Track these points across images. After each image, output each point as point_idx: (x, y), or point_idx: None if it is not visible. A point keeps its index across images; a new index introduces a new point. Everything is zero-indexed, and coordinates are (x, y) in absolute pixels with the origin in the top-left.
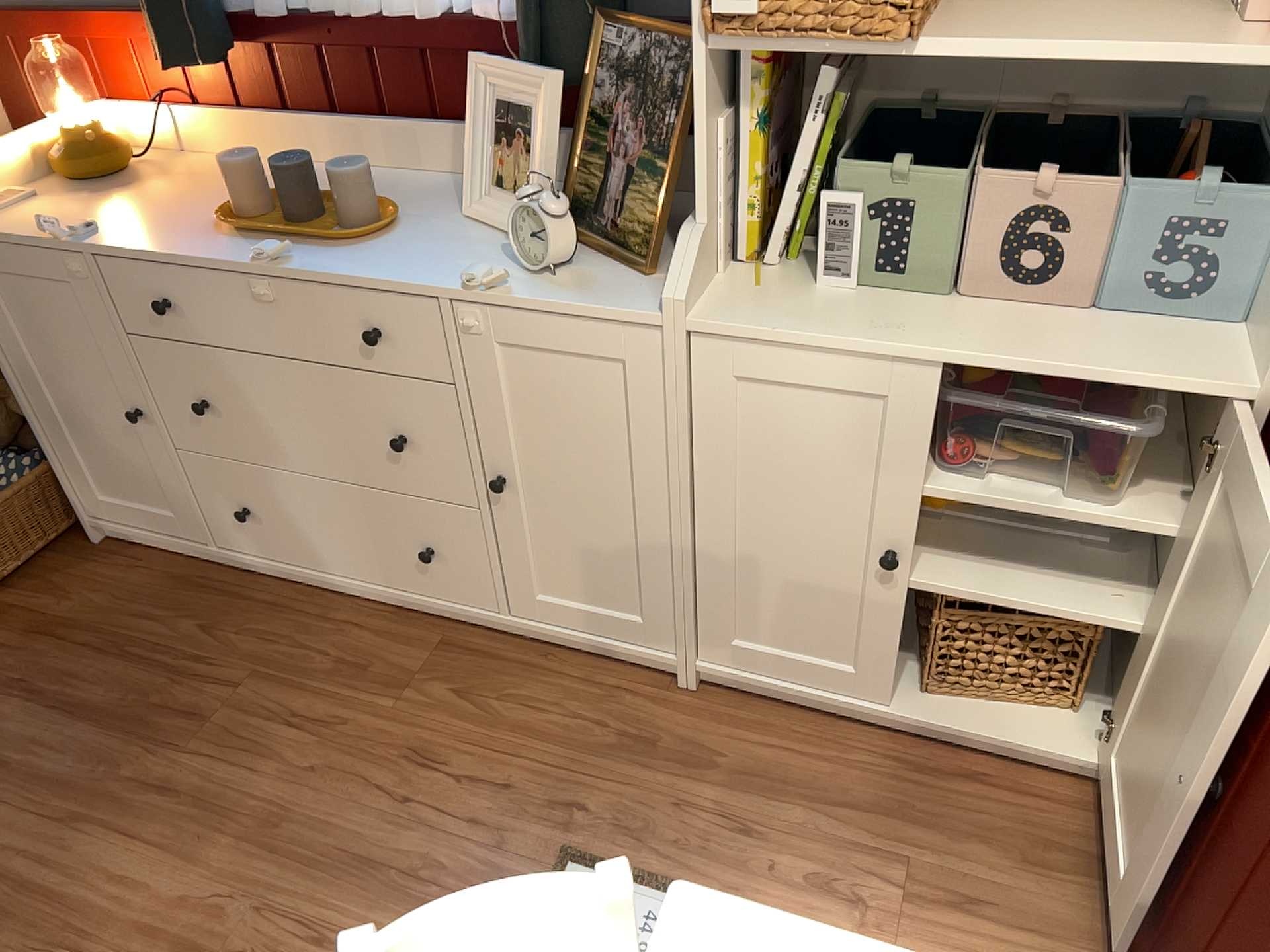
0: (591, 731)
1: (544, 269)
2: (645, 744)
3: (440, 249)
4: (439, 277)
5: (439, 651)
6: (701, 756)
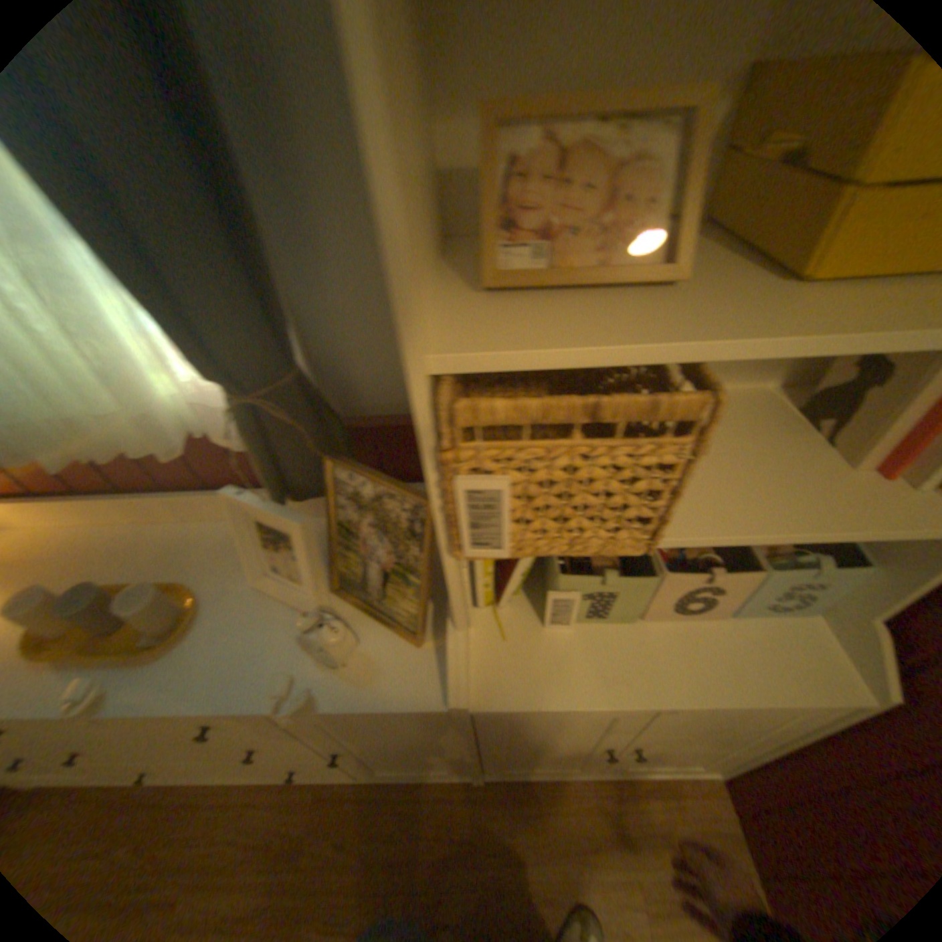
0: (430, 855)
1: (331, 670)
2: (467, 852)
3: (231, 637)
4: (239, 690)
5: (310, 816)
6: (504, 850)
